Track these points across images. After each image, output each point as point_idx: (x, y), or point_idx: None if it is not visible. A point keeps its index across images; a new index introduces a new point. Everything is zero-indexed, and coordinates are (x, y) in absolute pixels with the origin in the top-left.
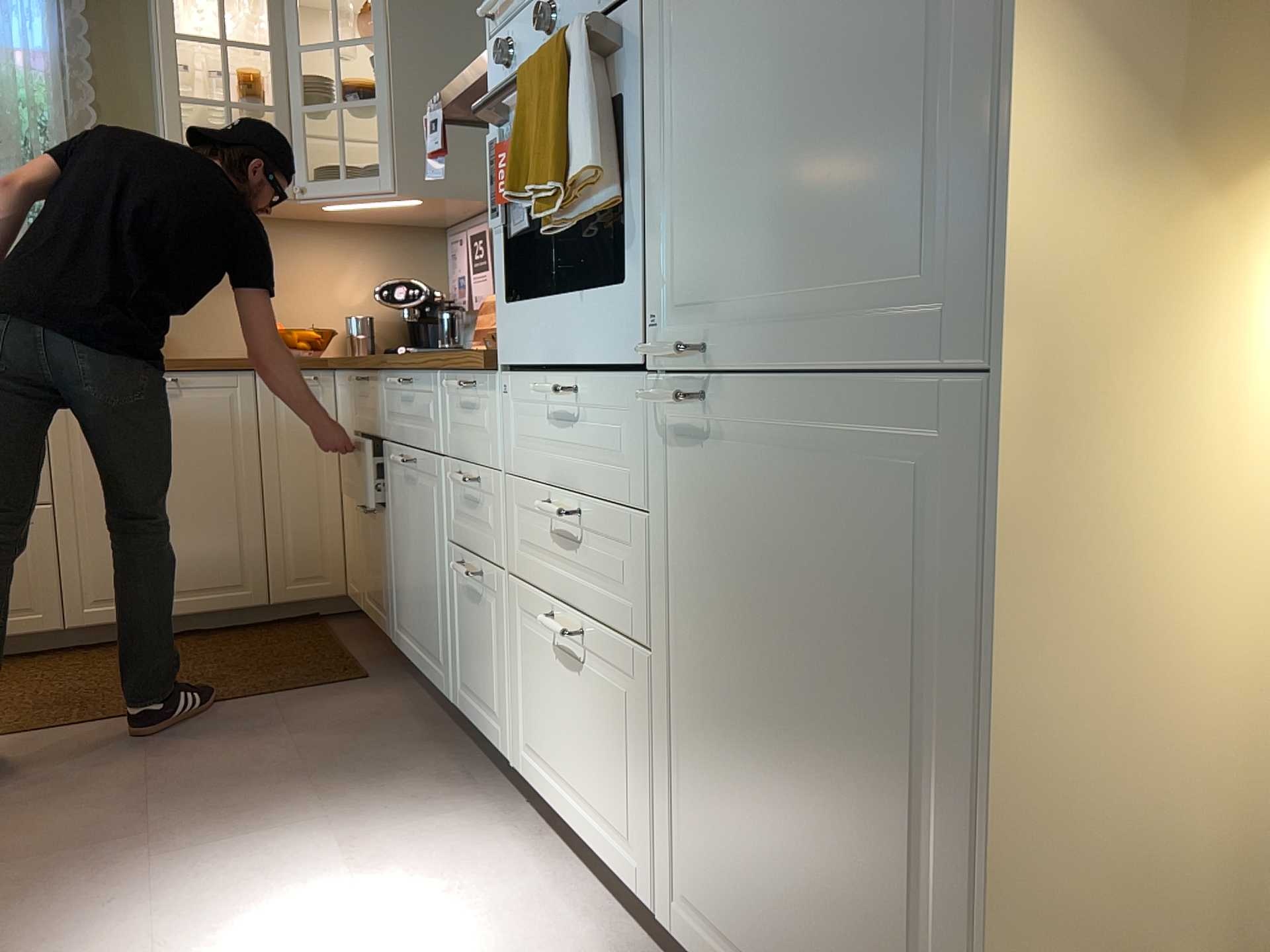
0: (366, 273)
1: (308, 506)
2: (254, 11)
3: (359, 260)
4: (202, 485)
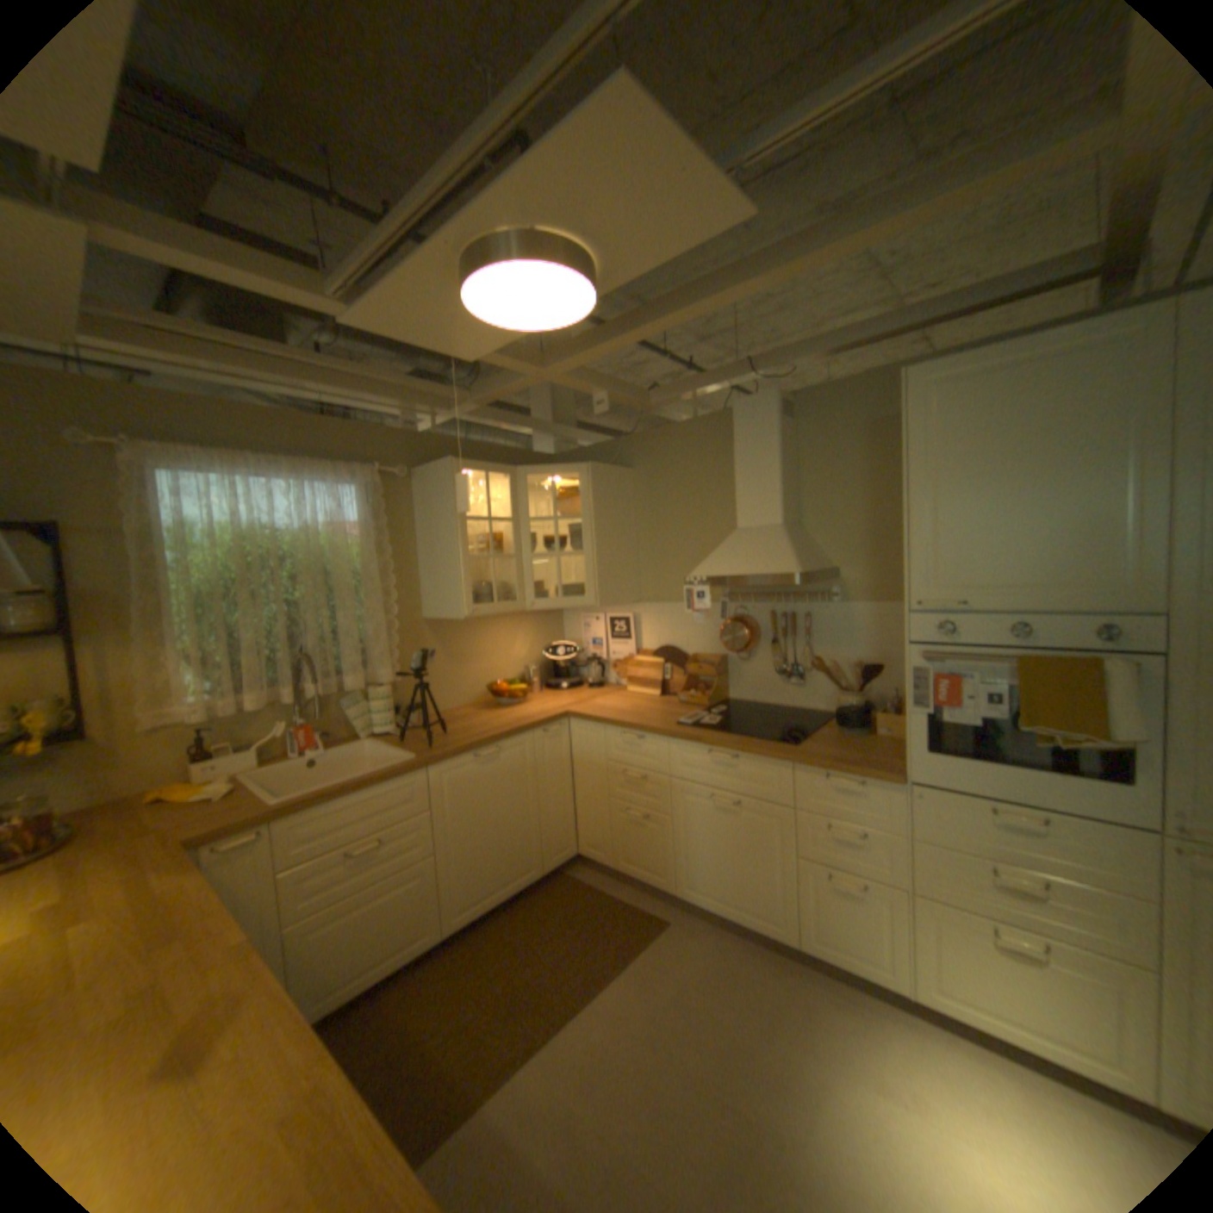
0: (527, 638)
1: (560, 807)
2: (495, 497)
3: (523, 632)
4: (511, 813)
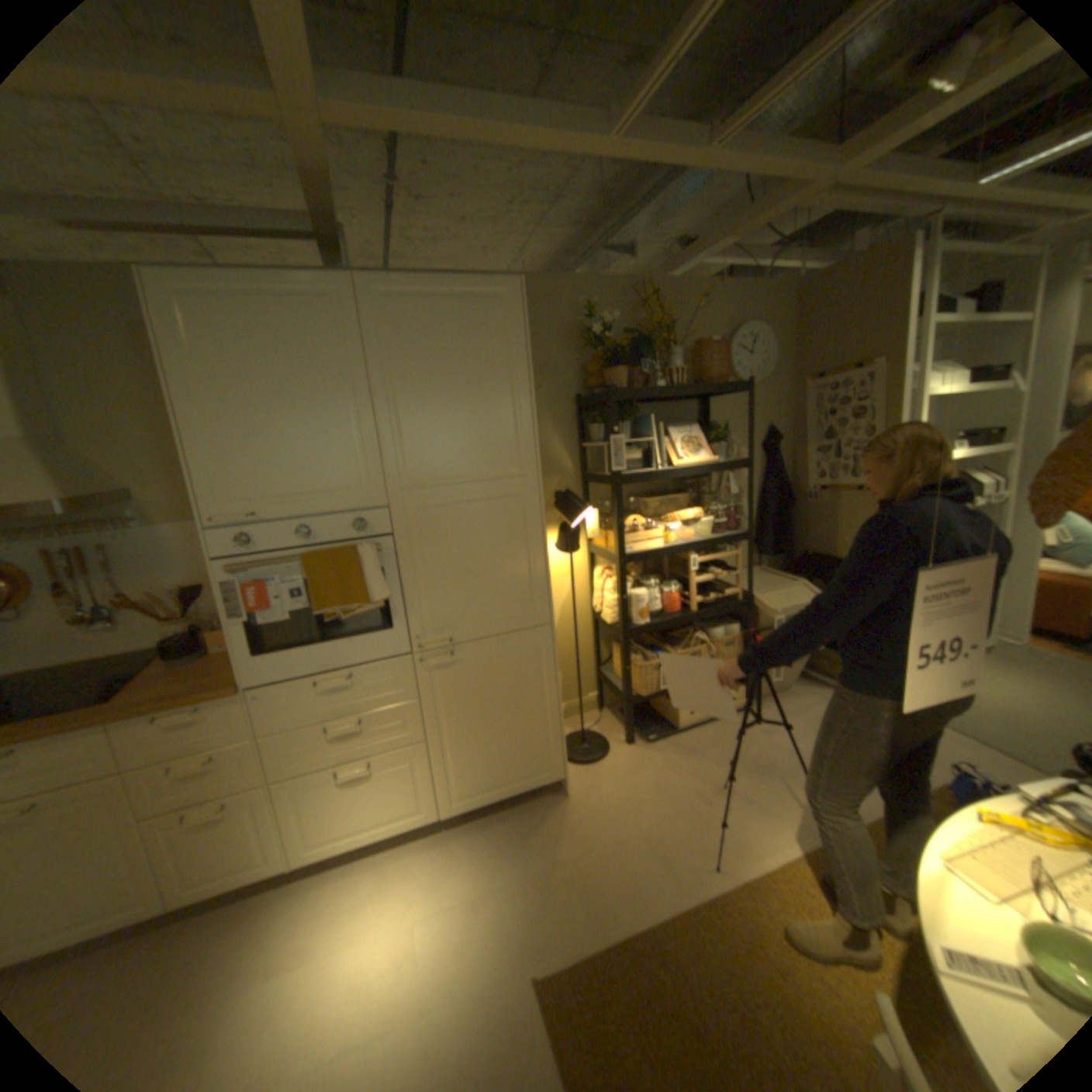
0: None
1: None
2: None
3: None
4: None
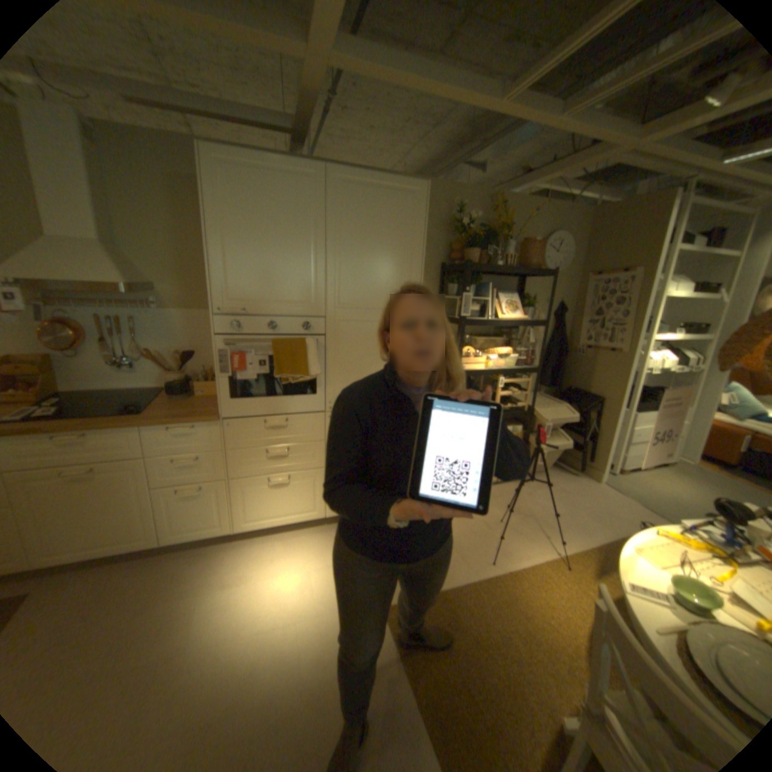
0: None
1: None
2: None
3: None
4: None
